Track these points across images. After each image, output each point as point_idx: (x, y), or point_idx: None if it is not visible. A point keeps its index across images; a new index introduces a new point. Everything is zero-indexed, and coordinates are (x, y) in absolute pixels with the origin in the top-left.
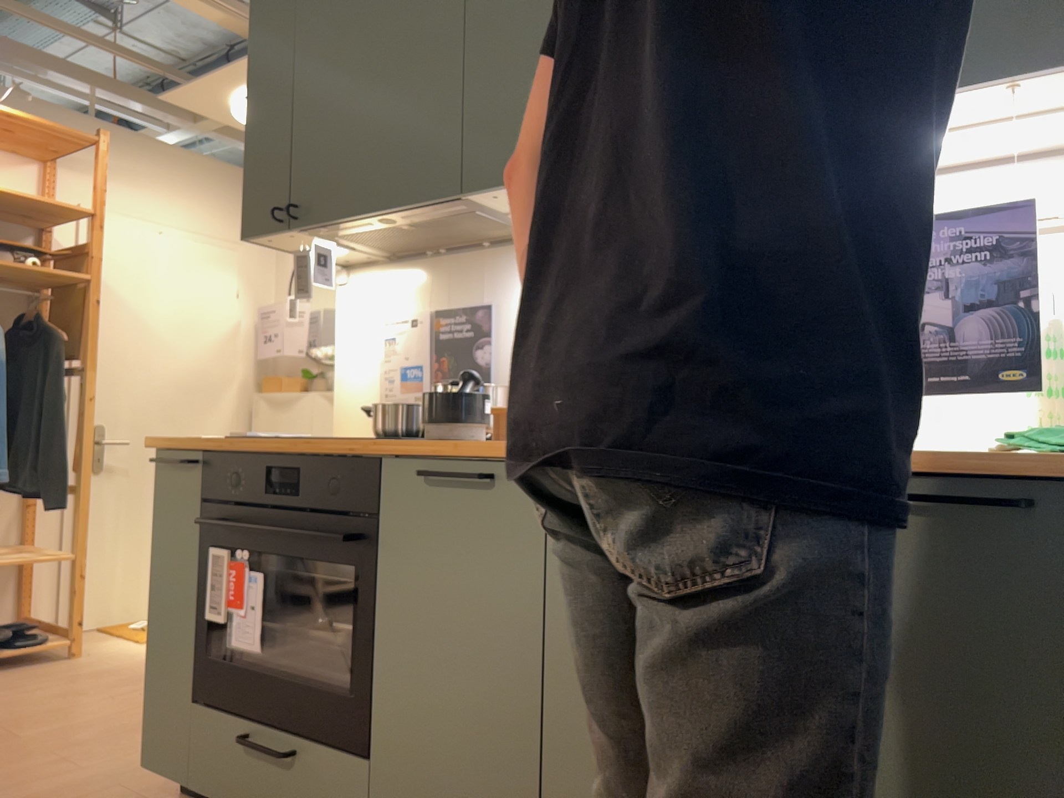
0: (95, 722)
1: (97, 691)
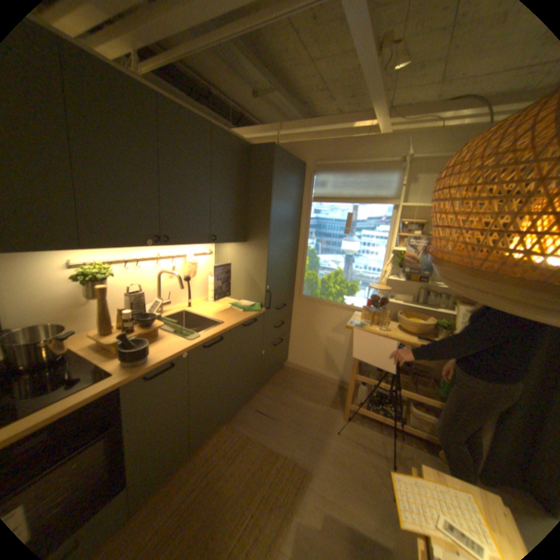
0: None
1: None
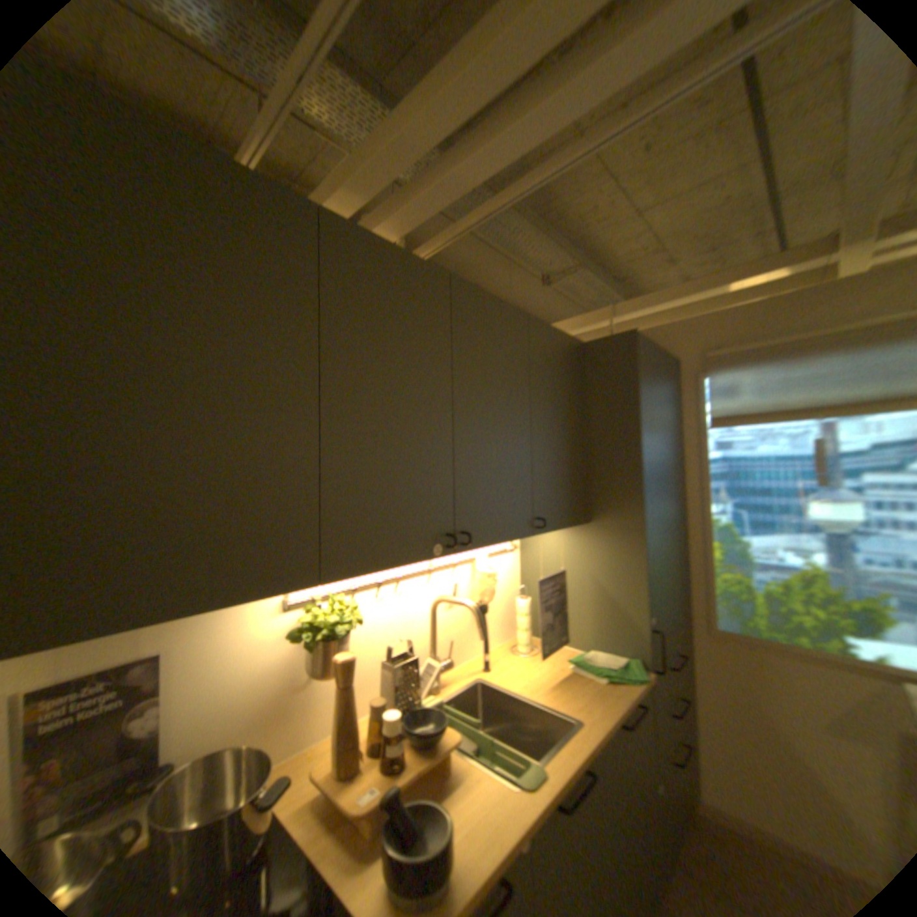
0: None
1: None
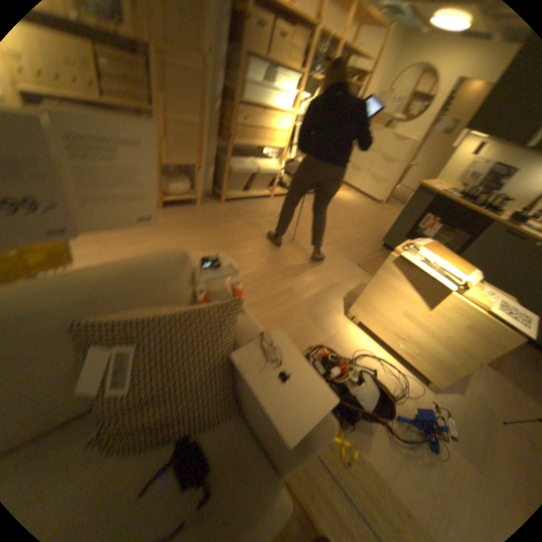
0: (348, 218)
1: (339, 208)
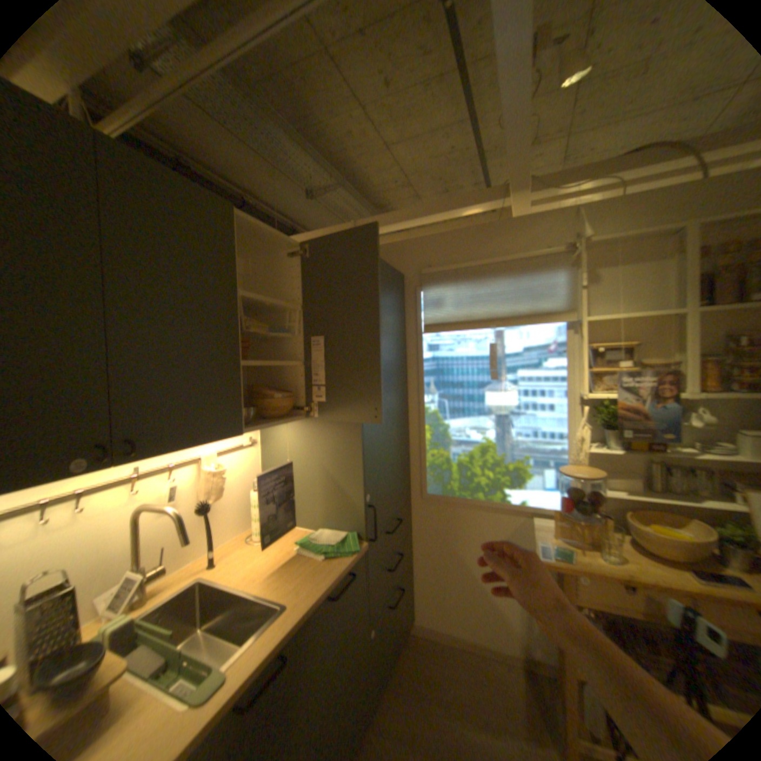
0: None
1: None
